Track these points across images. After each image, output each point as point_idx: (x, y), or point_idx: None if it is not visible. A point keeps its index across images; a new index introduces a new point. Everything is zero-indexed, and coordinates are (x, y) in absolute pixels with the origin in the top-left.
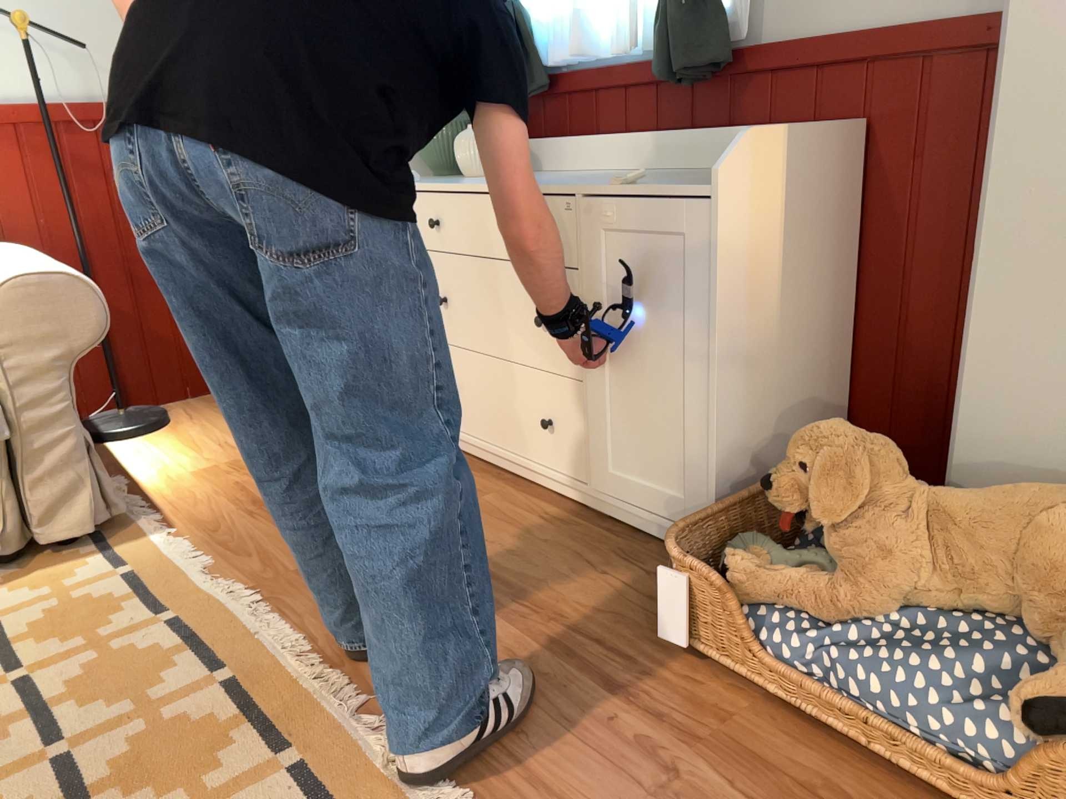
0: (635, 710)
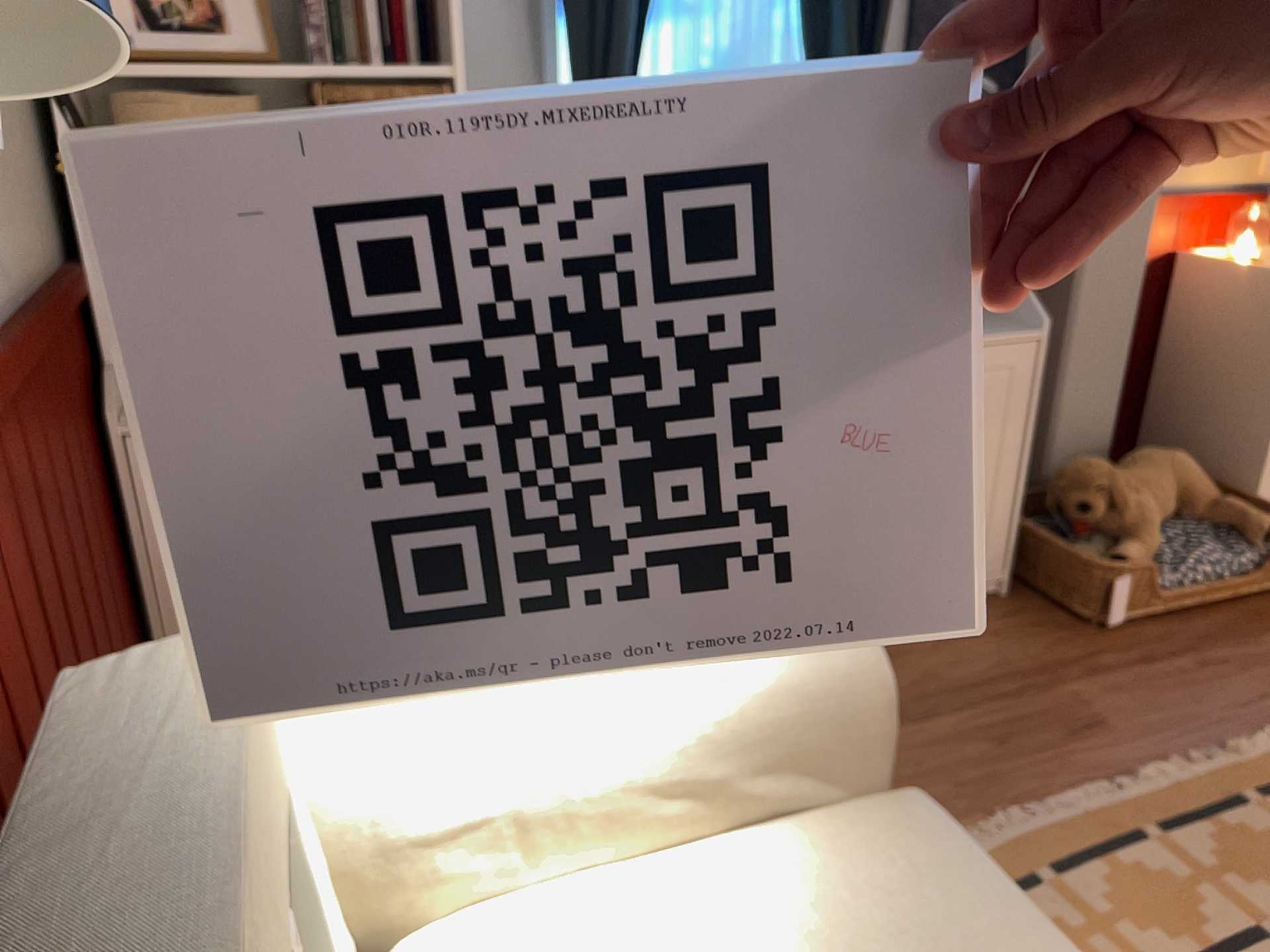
0: (1171, 660)
